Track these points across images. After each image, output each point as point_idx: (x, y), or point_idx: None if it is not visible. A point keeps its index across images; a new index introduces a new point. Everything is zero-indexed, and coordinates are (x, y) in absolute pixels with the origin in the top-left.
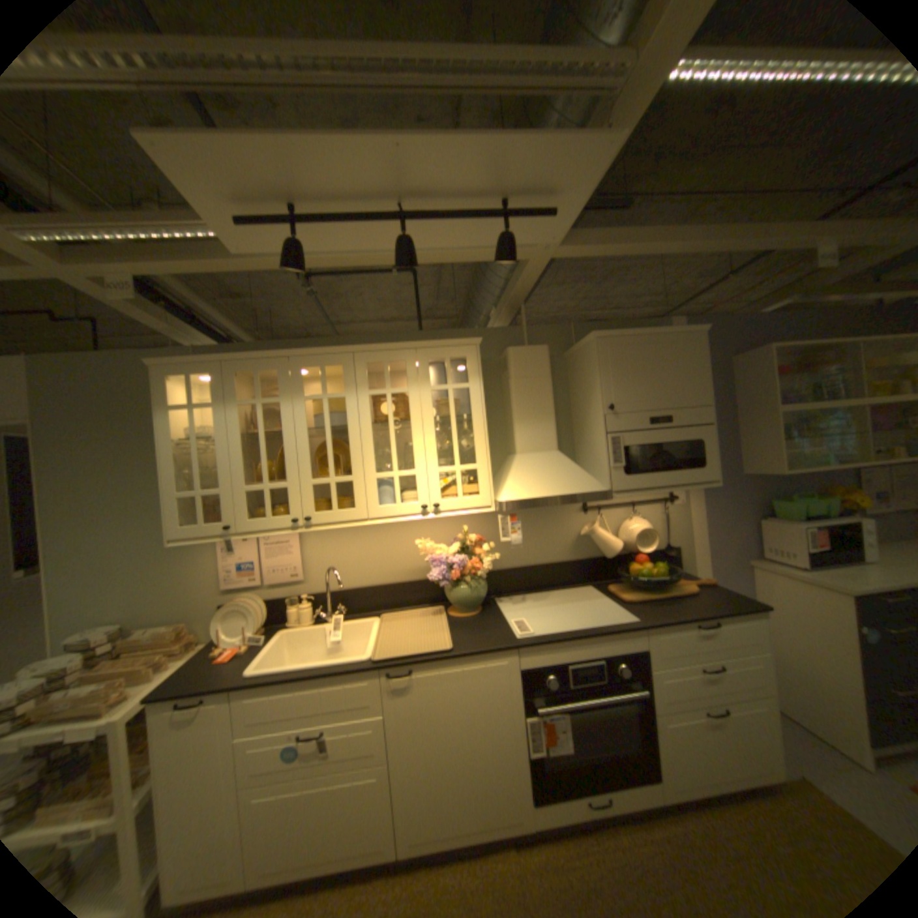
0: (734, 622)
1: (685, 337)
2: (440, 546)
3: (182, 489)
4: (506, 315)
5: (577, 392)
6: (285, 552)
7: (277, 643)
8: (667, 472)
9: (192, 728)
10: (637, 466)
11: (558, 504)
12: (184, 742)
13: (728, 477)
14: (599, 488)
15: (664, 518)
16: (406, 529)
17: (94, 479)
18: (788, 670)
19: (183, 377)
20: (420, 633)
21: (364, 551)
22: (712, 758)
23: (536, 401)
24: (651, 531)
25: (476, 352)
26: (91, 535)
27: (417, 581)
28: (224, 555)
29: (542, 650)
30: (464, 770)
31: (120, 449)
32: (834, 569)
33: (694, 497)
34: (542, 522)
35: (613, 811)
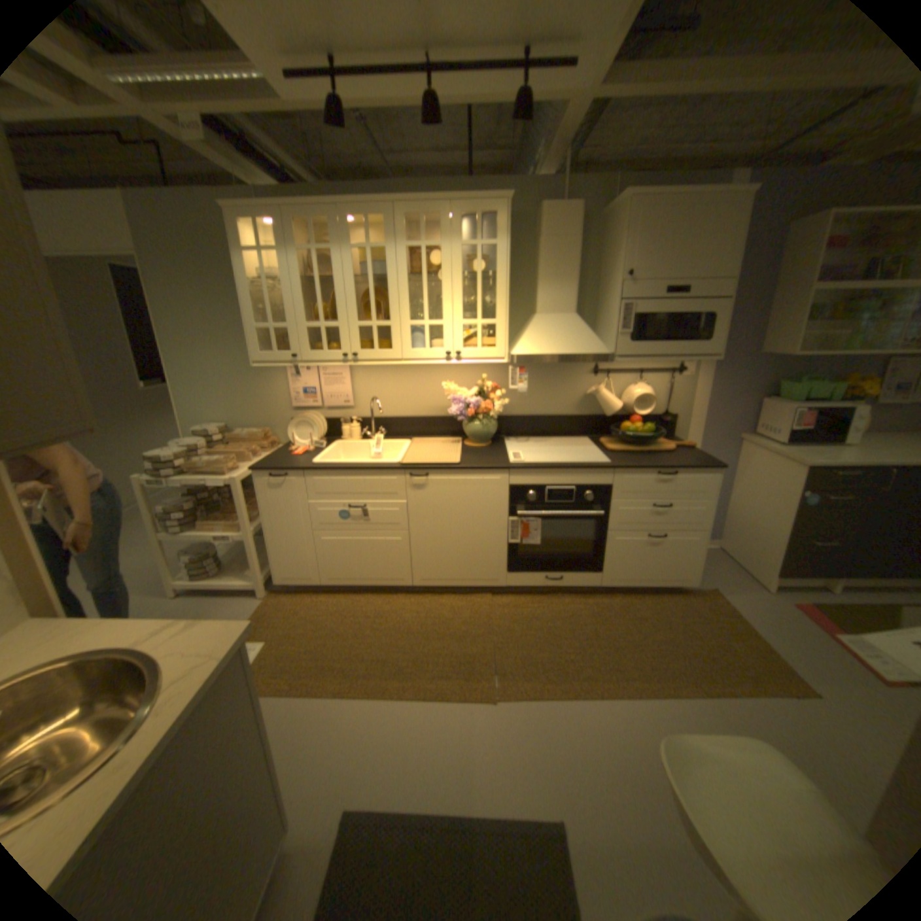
0: (691, 472)
1: (728, 198)
2: (463, 390)
3: (259, 322)
4: (552, 160)
5: (608, 254)
6: (339, 383)
7: (335, 448)
8: (672, 342)
9: (283, 490)
10: (645, 333)
11: (572, 364)
12: (278, 497)
13: (745, 354)
14: (603, 351)
15: (668, 387)
16: (436, 374)
17: (191, 309)
18: (743, 522)
19: (250, 220)
20: (439, 453)
21: (401, 389)
22: (645, 563)
23: (563, 261)
24: (651, 396)
25: (510, 205)
26: (196, 355)
27: (443, 418)
28: (294, 381)
29: (528, 473)
30: (461, 542)
31: (207, 284)
32: (812, 446)
33: (704, 370)
34: (555, 379)
35: (563, 584)
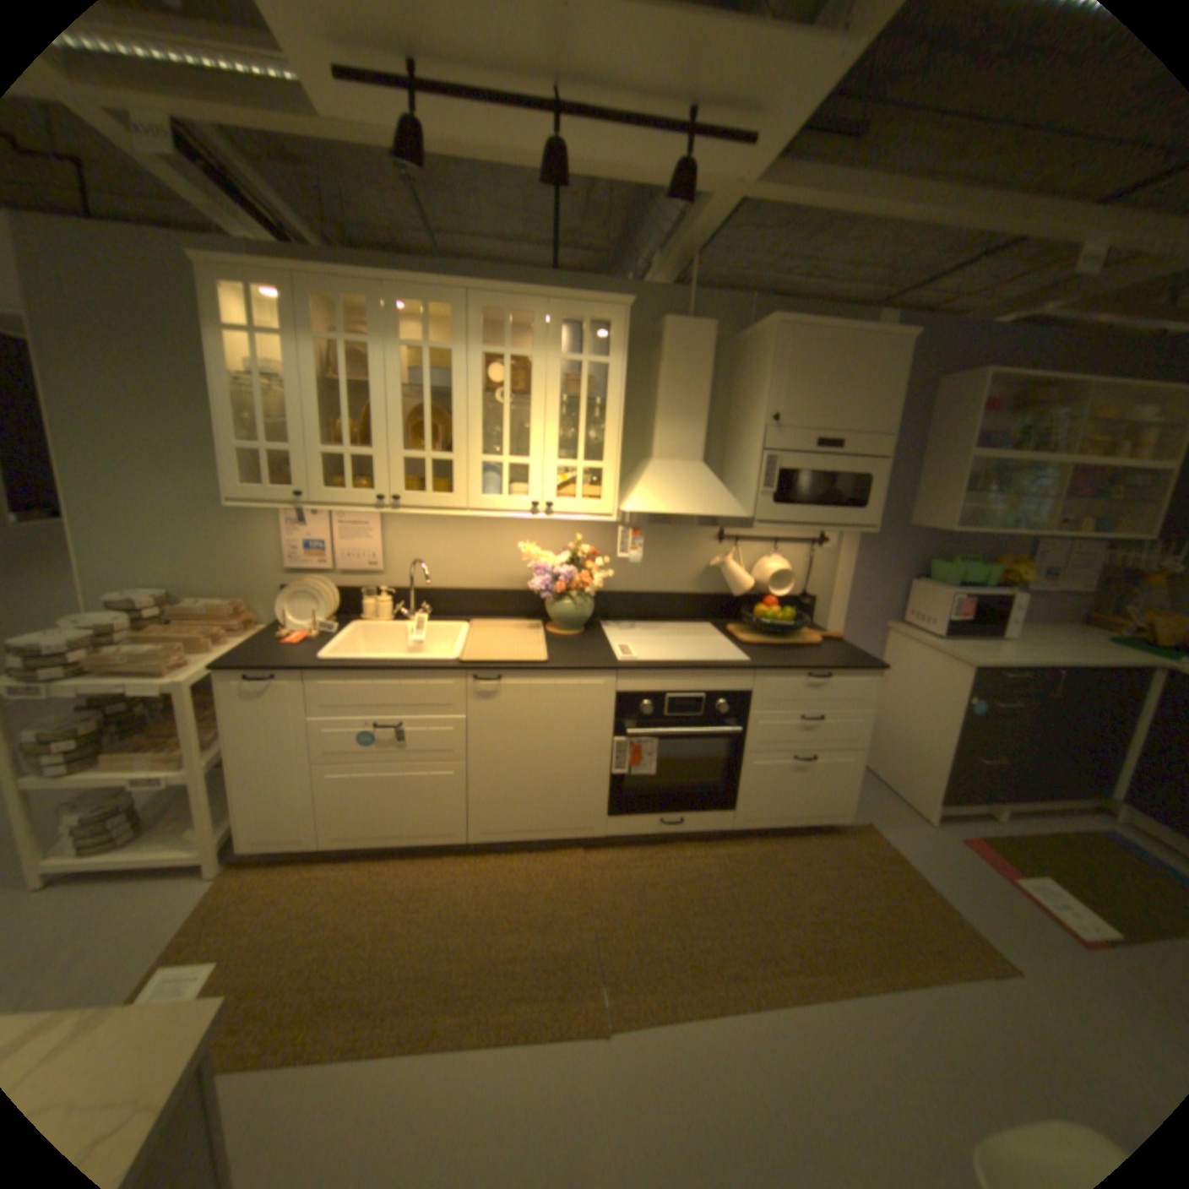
0: (846, 674)
1: (888, 339)
2: (546, 554)
3: (239, 439)
4: (672, 266)
5: (741, 391)
6: (362, 535)
7: (352, 633)
8: (821, 507)
9: (263, 700)
10: (790, 494)
11: (691, 526)
12: (255, 712)
13: (892, 525)
14: (740, 513)
15: (807, 561)
16: (509, 529)
17: (119, 408)
18: (892, 733)
19: (237, 286)
20: (513, 643)
21: (457, 548)
22: (789, 795)
23: (689, 394)
24: (788, 573)
25: (625, 315)
26: (122, 480)
27: (515, 591)
28: (289, 528)
29: (642, 675)
30: (544, 774)
31: (152, 372)
32: (970, 640)
33: (847, 542)
34: (669, 545)
35: (682, 828)
